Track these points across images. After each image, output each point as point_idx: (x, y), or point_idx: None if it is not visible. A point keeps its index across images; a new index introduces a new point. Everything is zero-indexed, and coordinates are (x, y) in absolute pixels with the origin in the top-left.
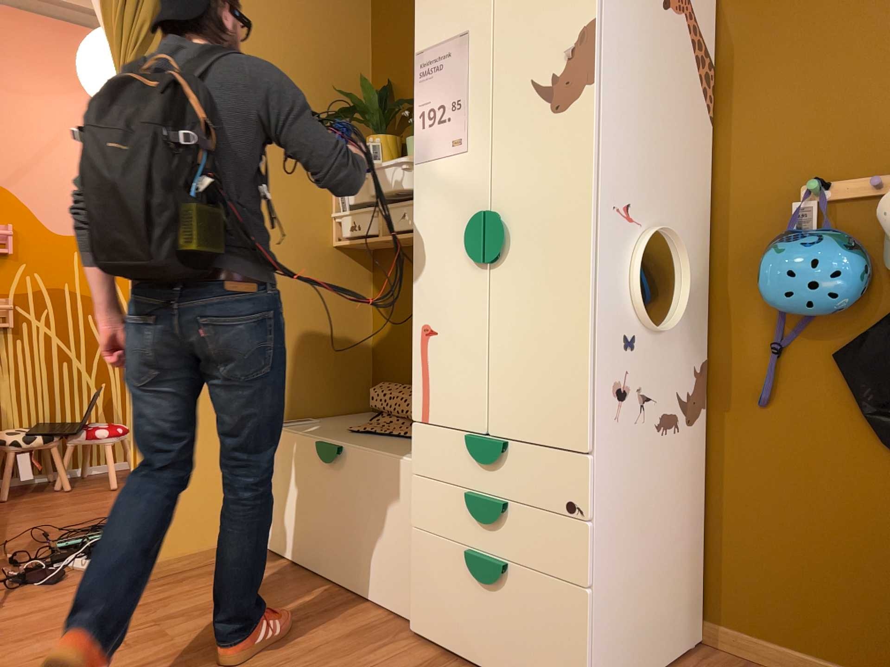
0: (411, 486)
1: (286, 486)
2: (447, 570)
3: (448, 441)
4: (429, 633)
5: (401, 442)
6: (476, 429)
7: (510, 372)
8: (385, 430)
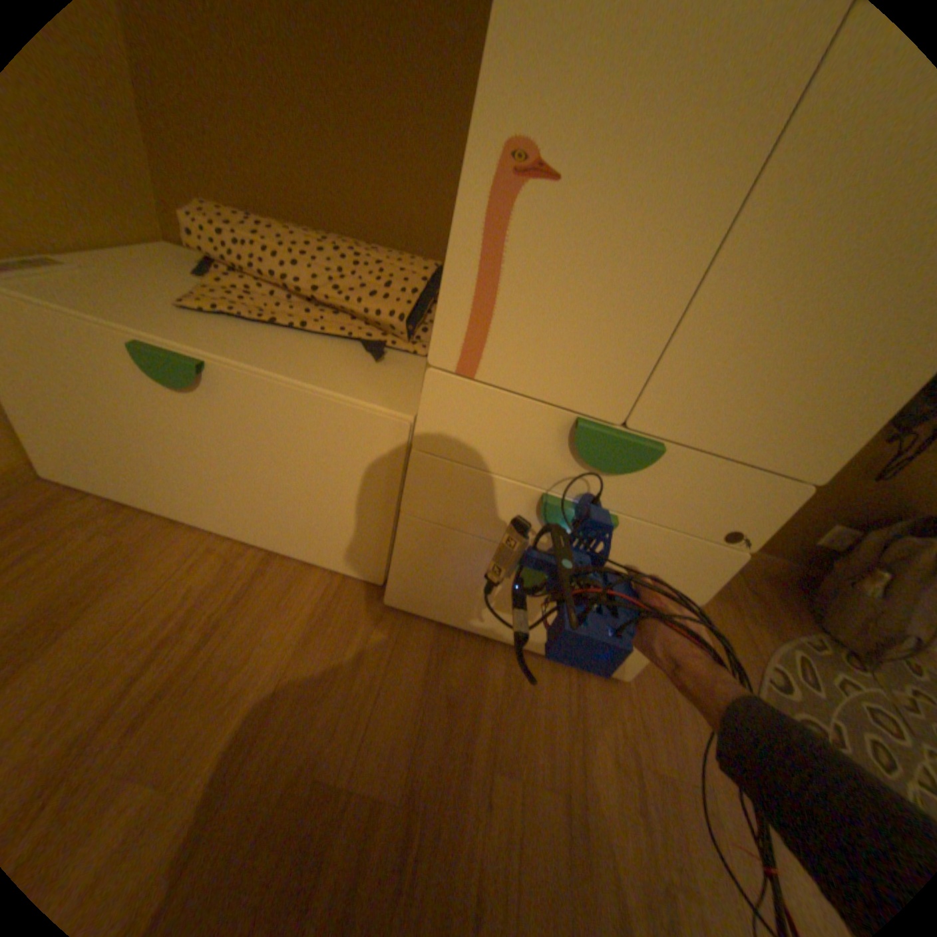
0: (411, 462)
1: (68, 401)
2: (468, 563)
3: (520, 414)
4: (419, 607)
5: (312, 344)
6: (600, 408)
7: (741, 325)
8: (261, 311)
